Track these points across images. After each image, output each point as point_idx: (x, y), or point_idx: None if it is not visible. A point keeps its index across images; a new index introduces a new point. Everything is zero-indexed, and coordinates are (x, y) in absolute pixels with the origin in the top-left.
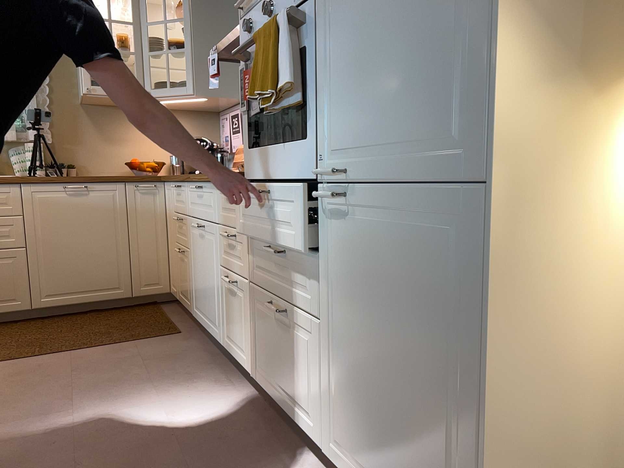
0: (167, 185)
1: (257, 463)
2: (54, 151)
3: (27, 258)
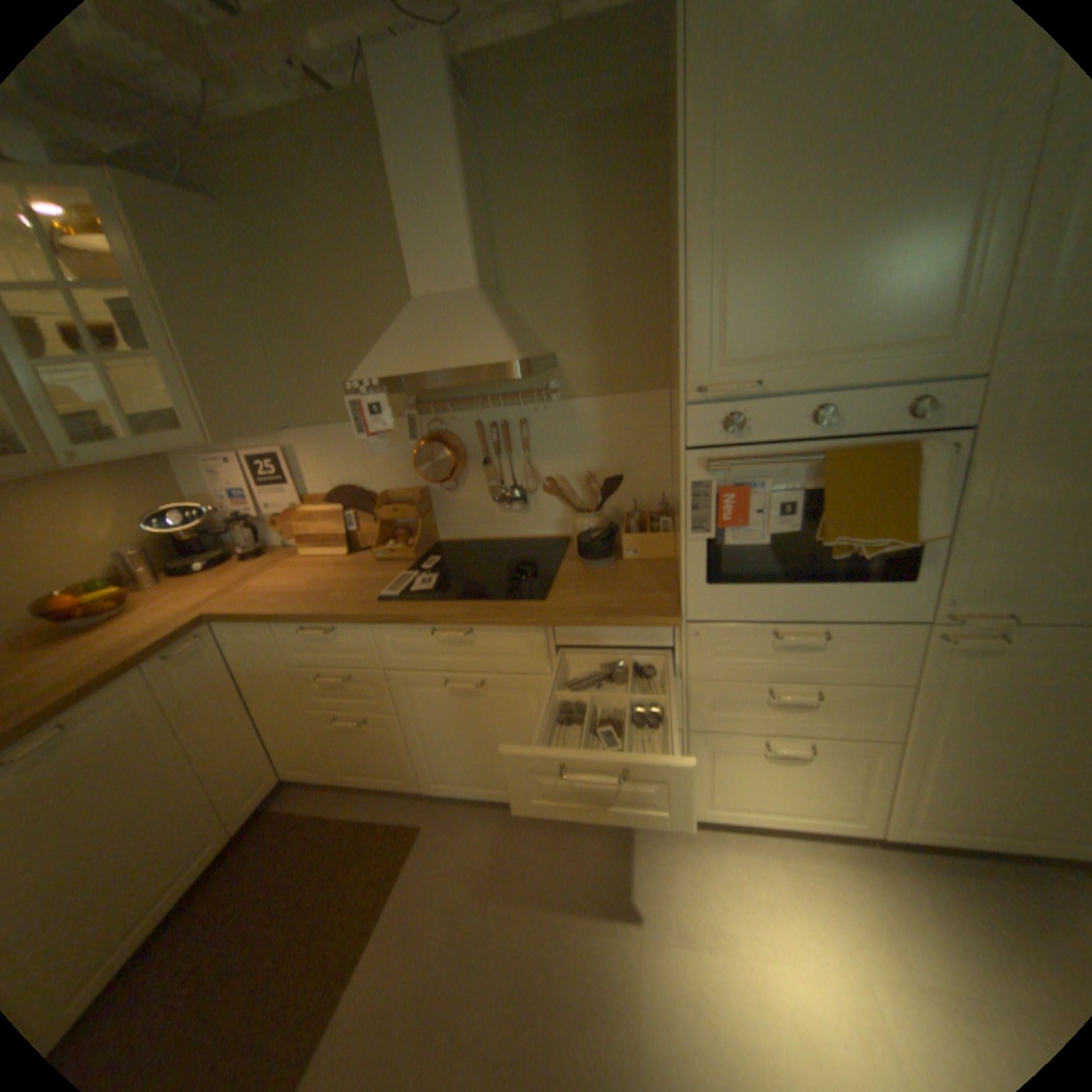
0: (236, 628)
1: (823, 896)
2: None
3: None
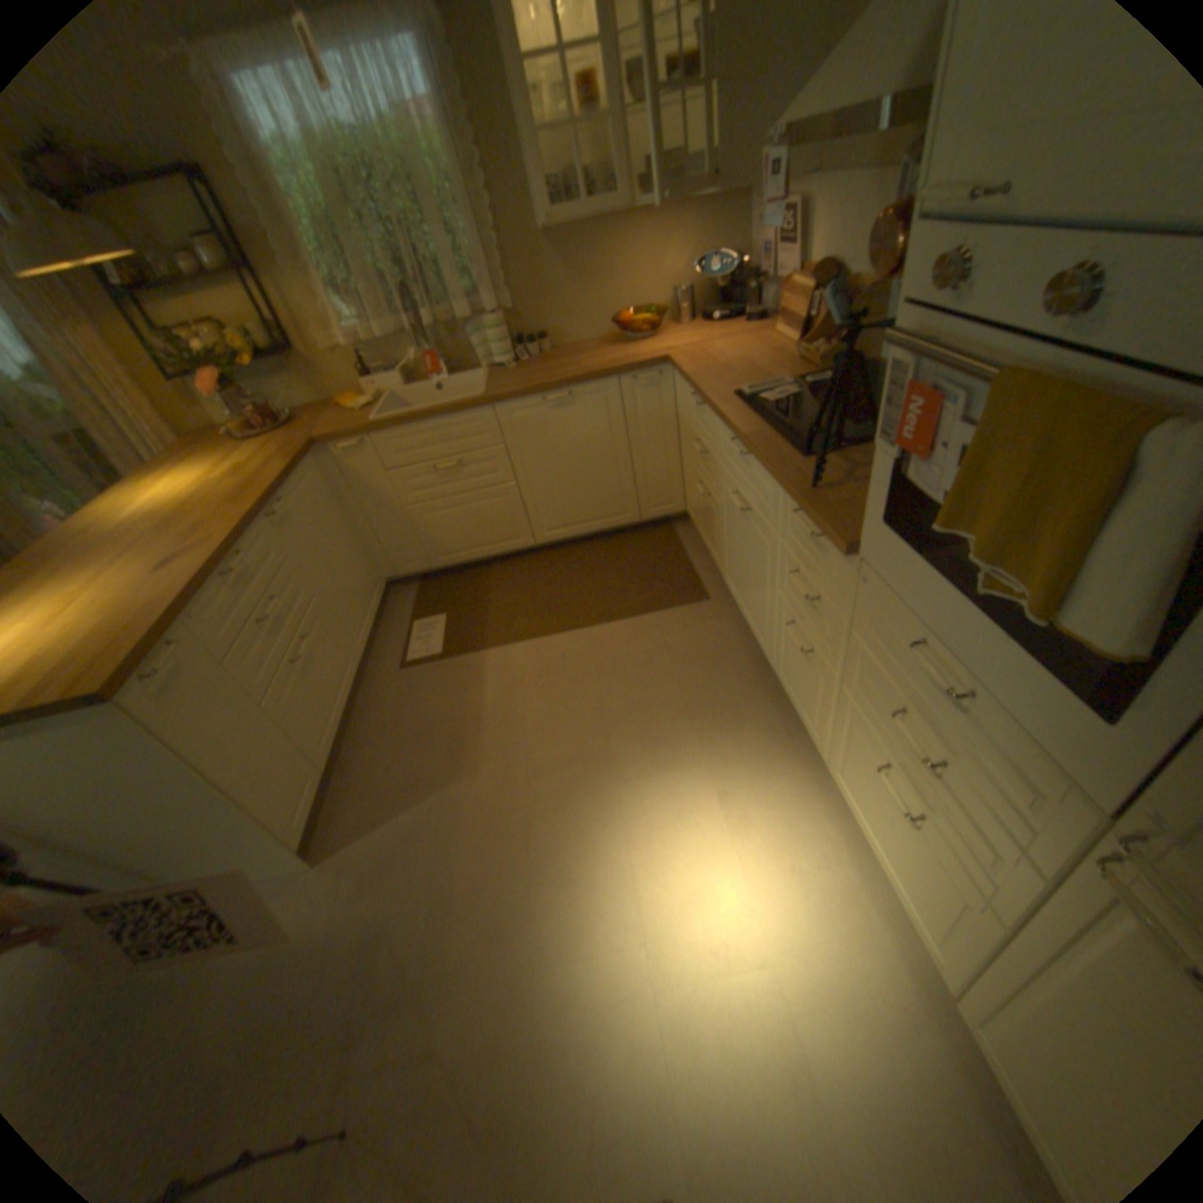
0: (678, 376)
1: (839, 928)
2: (517, 316)
3: (520, 493)
